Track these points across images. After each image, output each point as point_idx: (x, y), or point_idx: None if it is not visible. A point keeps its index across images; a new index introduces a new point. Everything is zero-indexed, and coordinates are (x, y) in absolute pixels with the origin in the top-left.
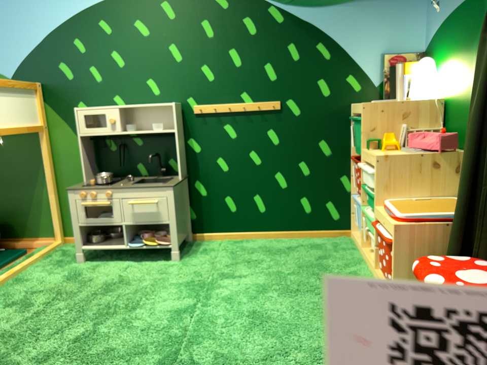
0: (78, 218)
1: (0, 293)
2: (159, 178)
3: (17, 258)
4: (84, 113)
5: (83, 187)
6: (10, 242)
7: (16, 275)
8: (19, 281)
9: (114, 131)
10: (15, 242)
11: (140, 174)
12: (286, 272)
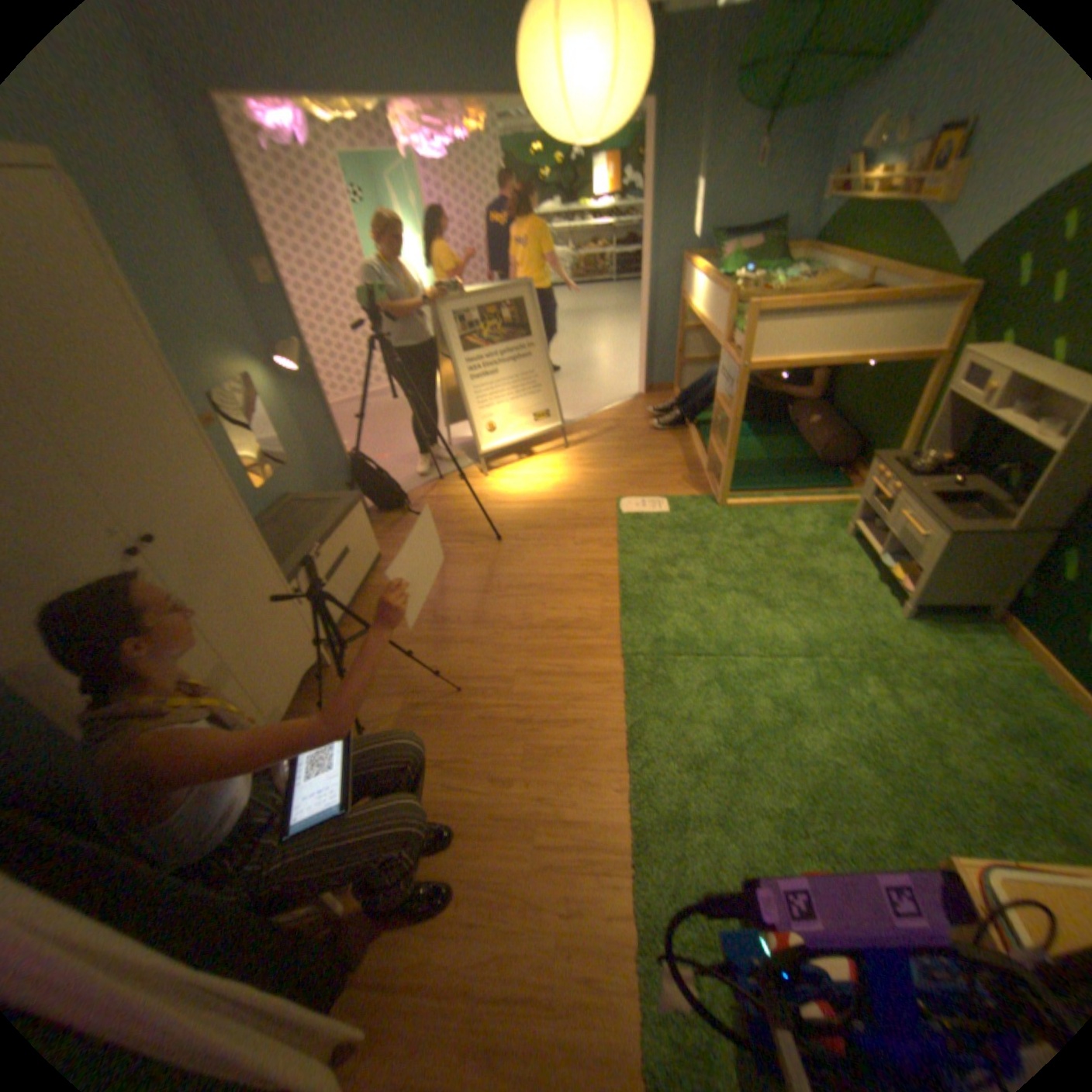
0: (878, 494)
1: (765, 515)
2: (1005, 511)
3: (838, 491)
4: (973, 364)
5: (899, 463)
6: (863, 469)
7: (800, 508)
8: (791, 515)
9: (988, 409)
10: (867, 472)
11: (1009, 485)
12: (953, 768)
